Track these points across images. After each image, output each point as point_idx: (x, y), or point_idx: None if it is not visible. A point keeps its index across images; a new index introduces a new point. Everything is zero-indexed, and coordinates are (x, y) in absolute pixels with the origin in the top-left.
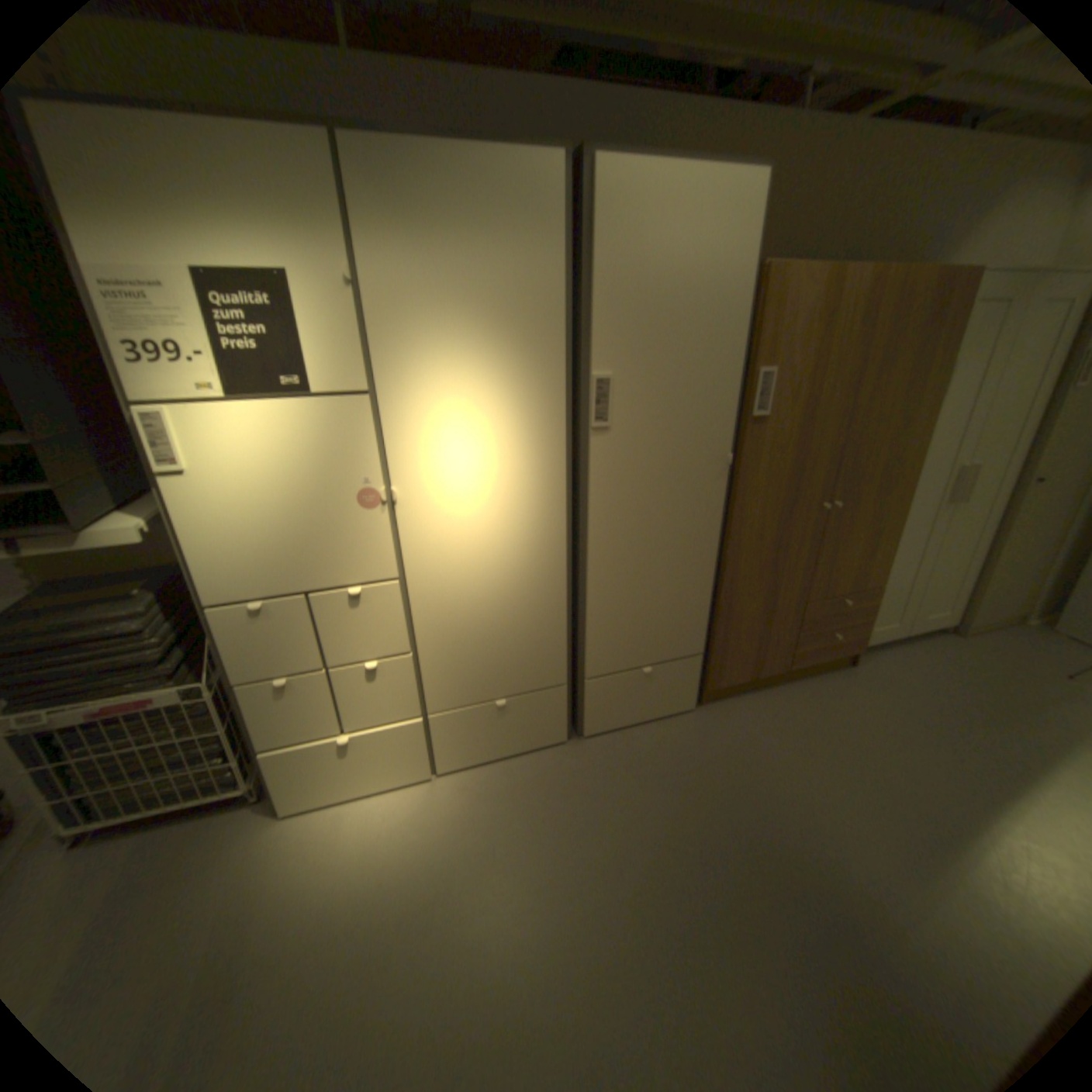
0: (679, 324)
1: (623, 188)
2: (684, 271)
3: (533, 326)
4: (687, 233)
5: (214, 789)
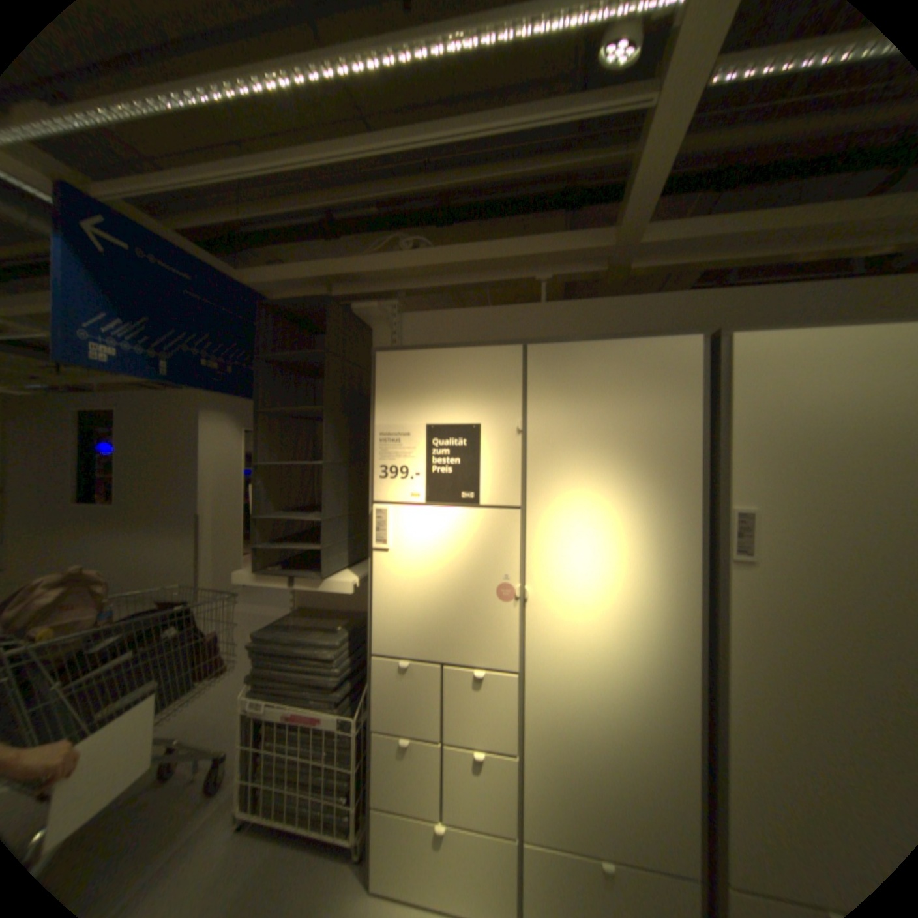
0: (844, 465)
1: (763, 354)
2: (844, 416)
3: (669, 463)
4: (844, 383)
5: (332, 829)
